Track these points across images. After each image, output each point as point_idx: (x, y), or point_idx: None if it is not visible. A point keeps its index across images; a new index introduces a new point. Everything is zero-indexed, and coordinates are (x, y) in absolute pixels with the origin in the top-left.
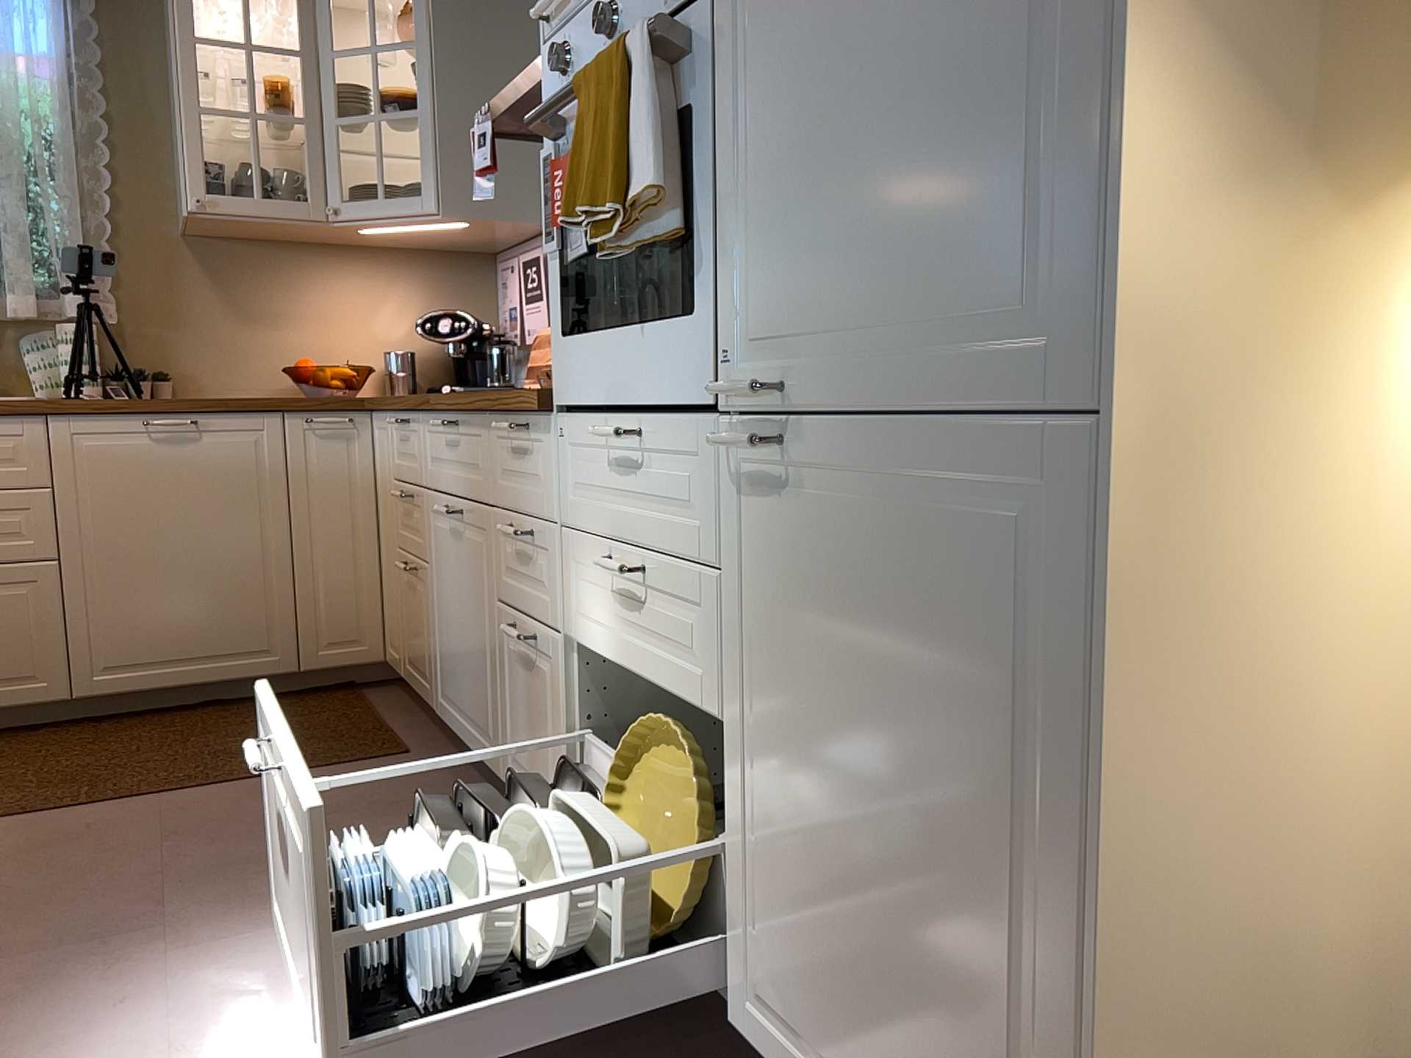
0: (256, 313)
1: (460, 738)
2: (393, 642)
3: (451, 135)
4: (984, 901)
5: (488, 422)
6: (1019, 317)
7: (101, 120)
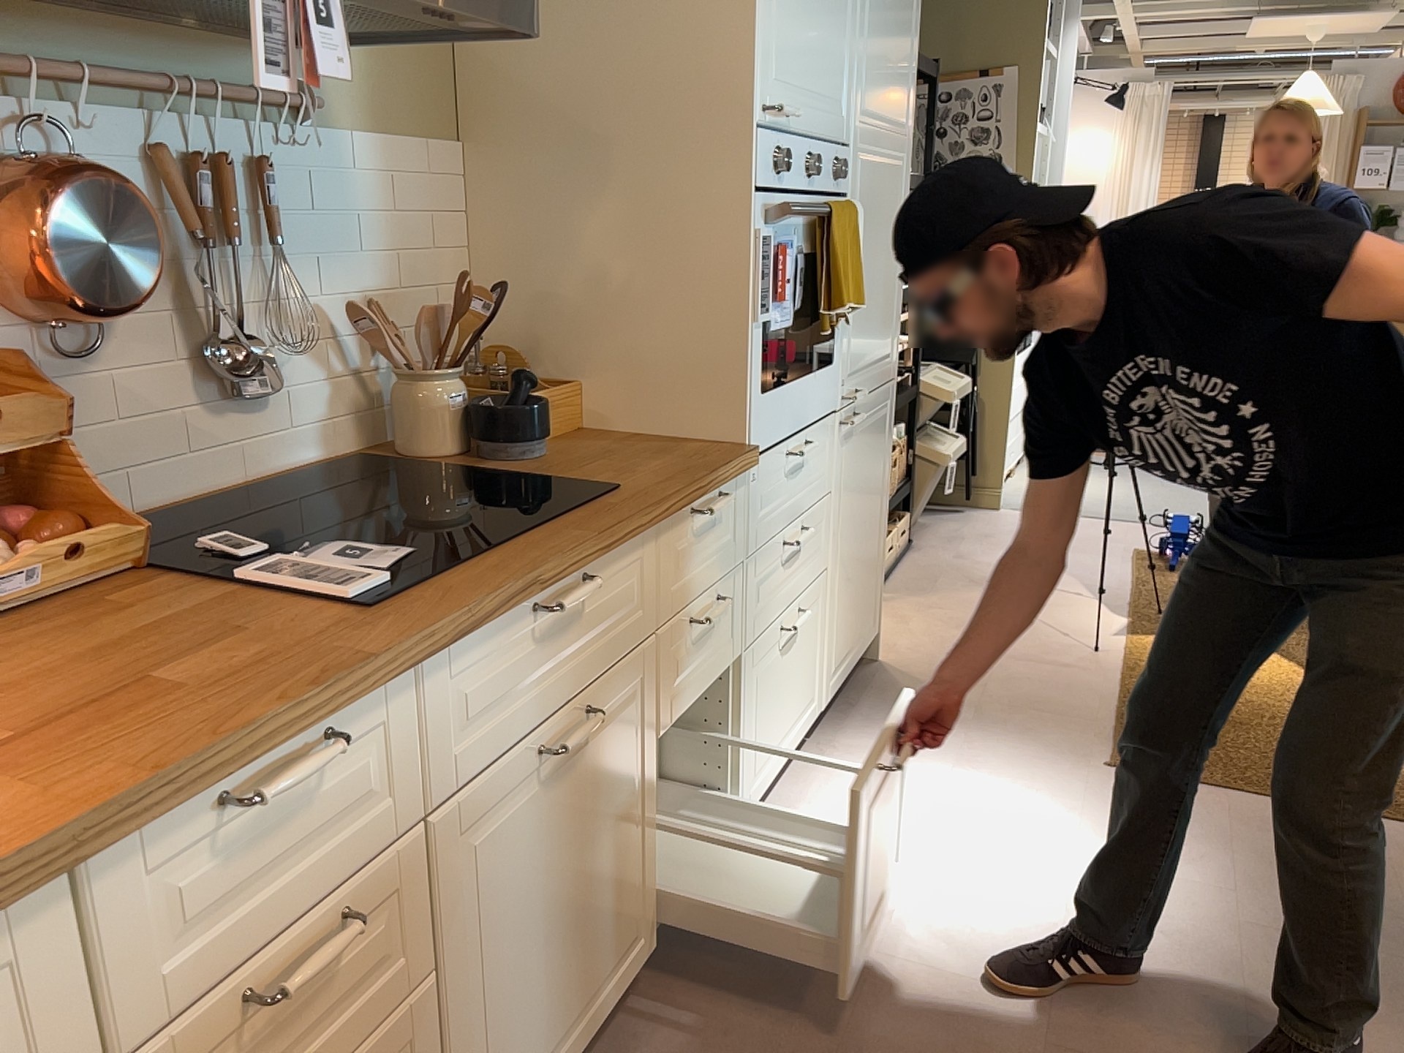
0: None
1: None
2: None
3: None
4: (875, 528)
5: (657, 530)
6: (888, 354)
7: None
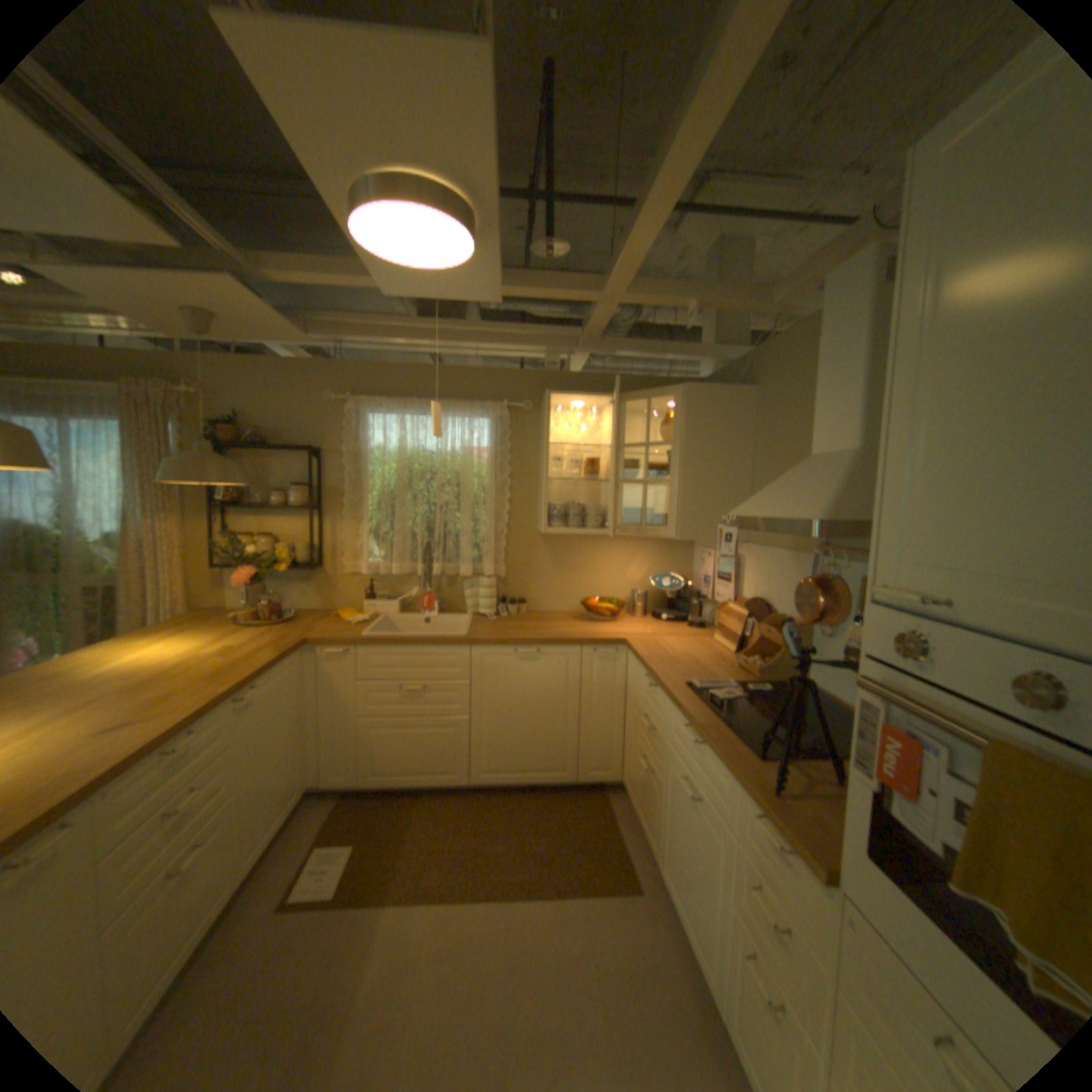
0: (569, 569)
1: (681, 922)
2: (630, 783)
3: (688, 495)
4: None
5: (740, 786)
6: None
7: (507, 478)
